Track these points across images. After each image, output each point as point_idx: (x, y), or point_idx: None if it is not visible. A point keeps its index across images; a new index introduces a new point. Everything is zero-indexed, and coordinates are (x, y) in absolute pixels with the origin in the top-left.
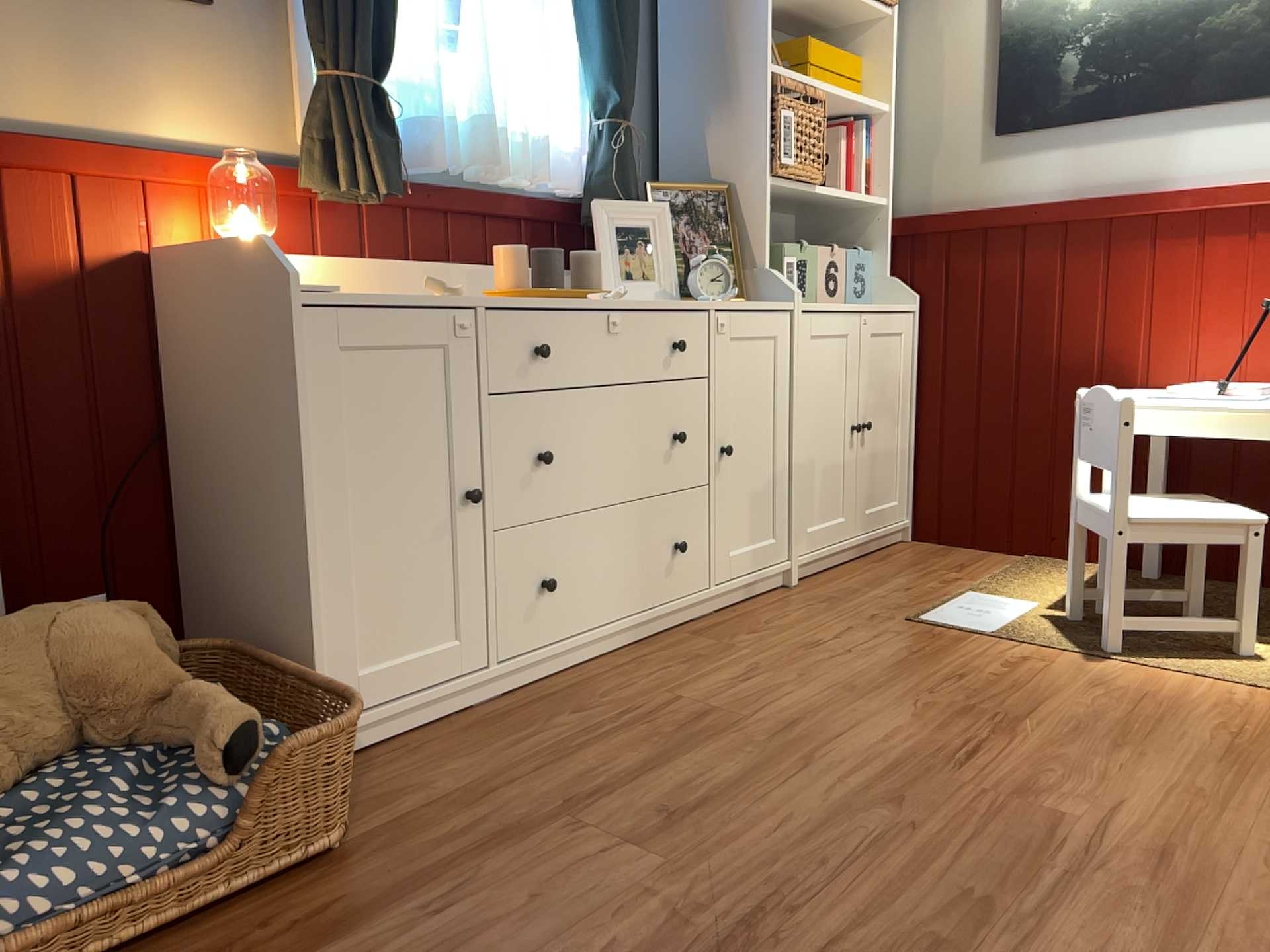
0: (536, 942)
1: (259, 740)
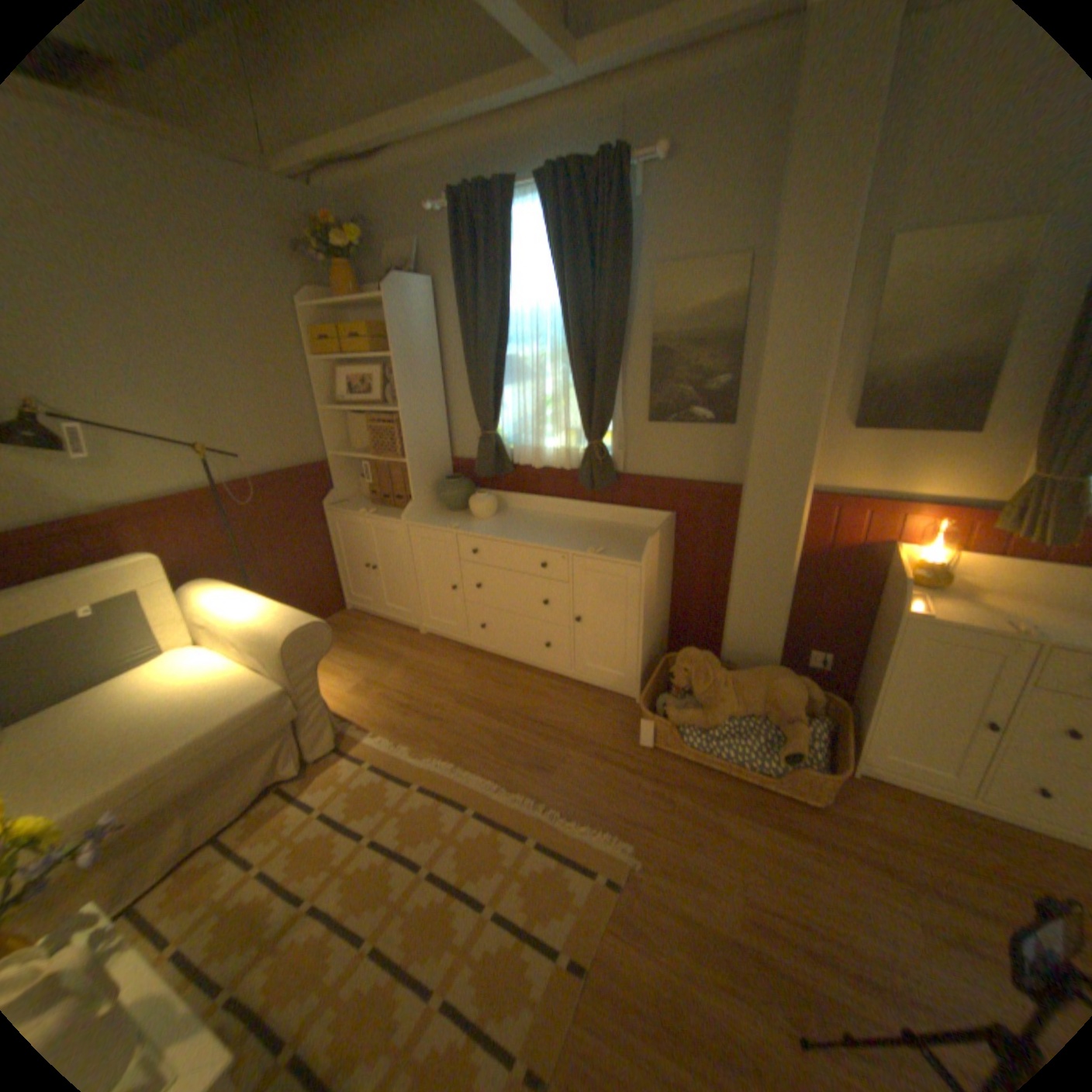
0: (834, 907)
1: (810, 759)
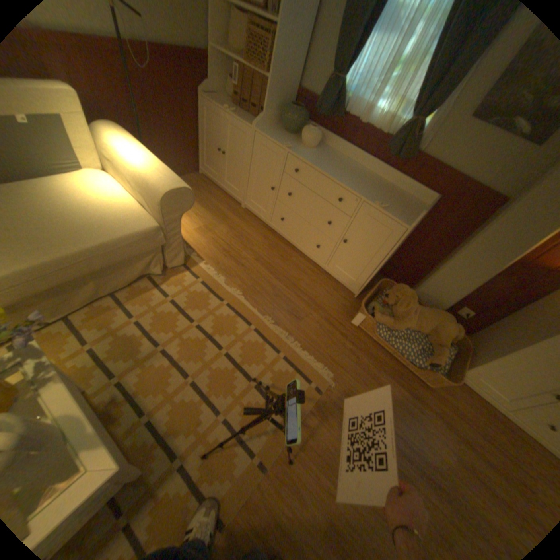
0: (421, 436)
1: (442, 367)
